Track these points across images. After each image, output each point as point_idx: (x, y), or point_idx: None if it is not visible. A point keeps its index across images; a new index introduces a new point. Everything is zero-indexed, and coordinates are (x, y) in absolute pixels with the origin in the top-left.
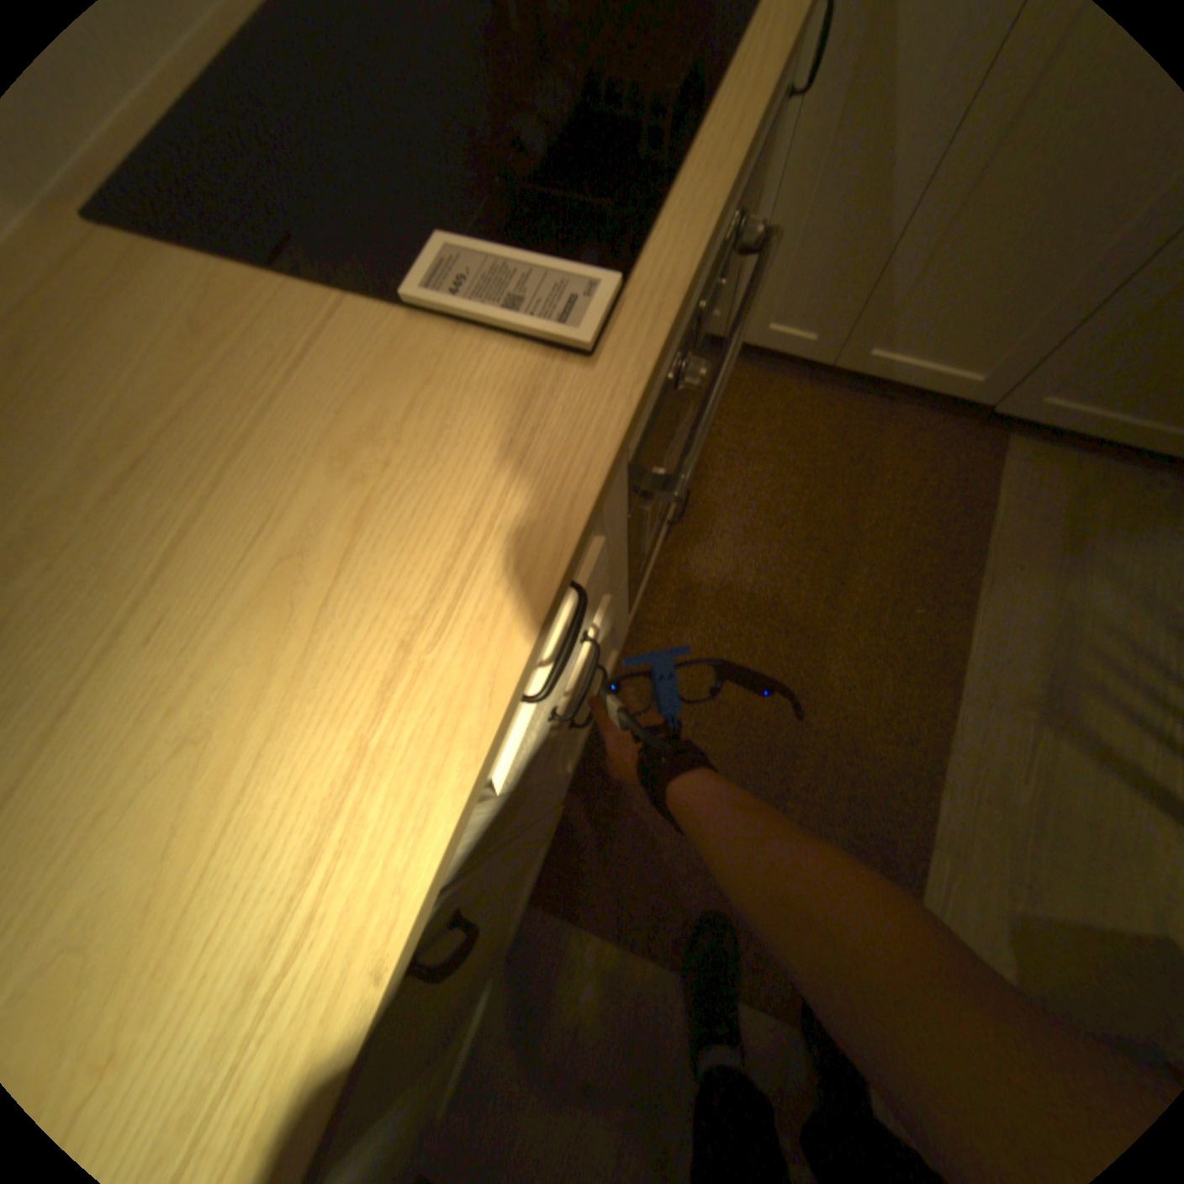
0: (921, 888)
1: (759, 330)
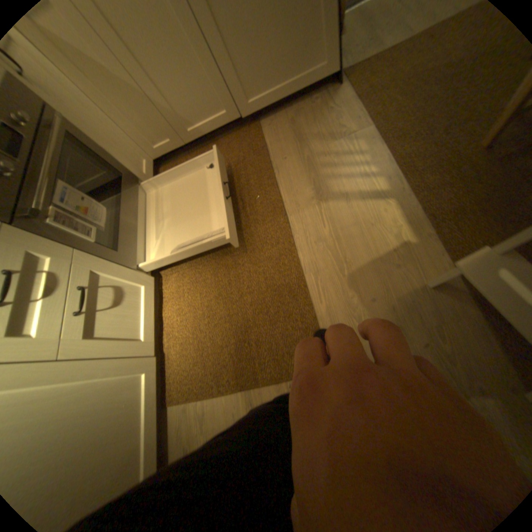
0: (304, 292)
1: (154, 154)
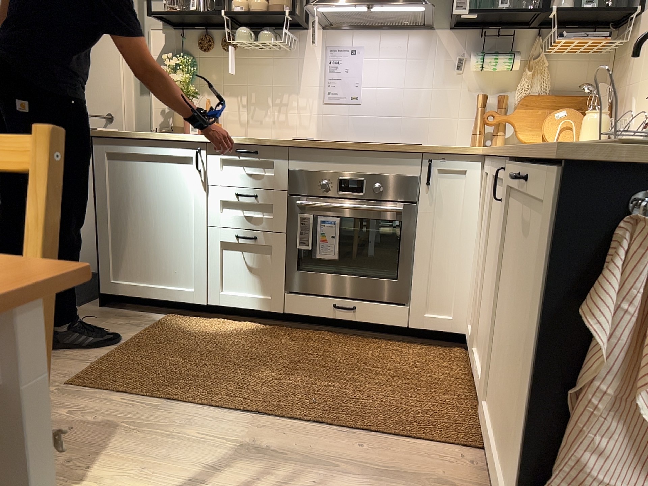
0: (150, 393)
1: (466, 328)
